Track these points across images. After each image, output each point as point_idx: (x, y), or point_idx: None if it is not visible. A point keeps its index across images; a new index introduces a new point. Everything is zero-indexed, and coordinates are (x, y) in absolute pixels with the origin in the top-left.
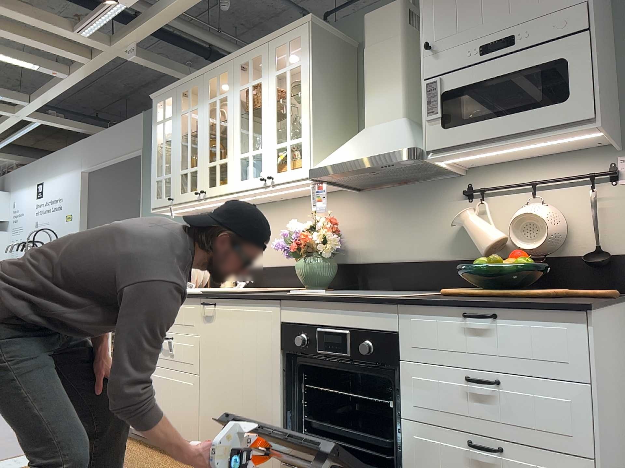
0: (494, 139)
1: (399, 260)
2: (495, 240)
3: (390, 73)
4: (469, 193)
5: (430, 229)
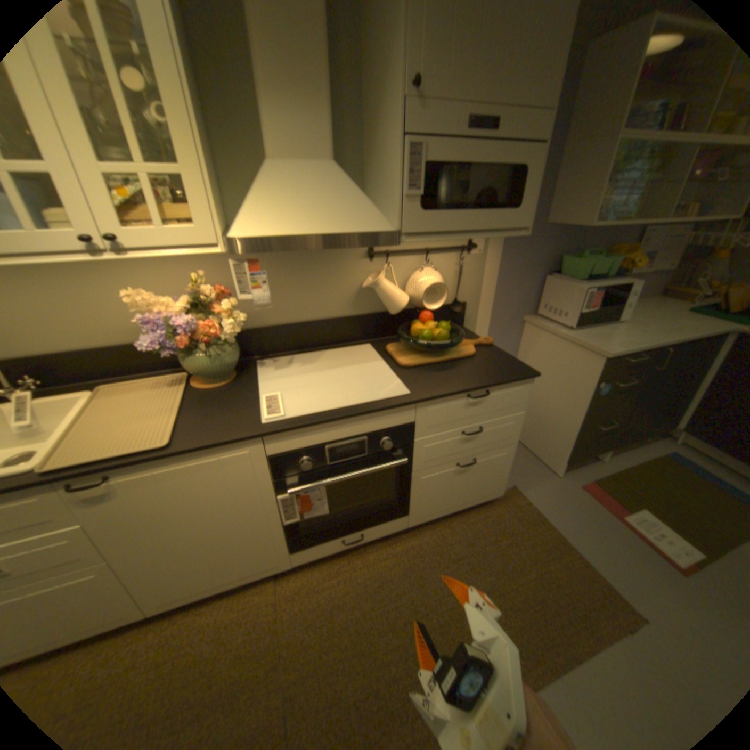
0: (461, 230)
1: (301, 321)
2: (408, 304)
3: (310, 74)
4: (374, 254)
5: (333, 288)
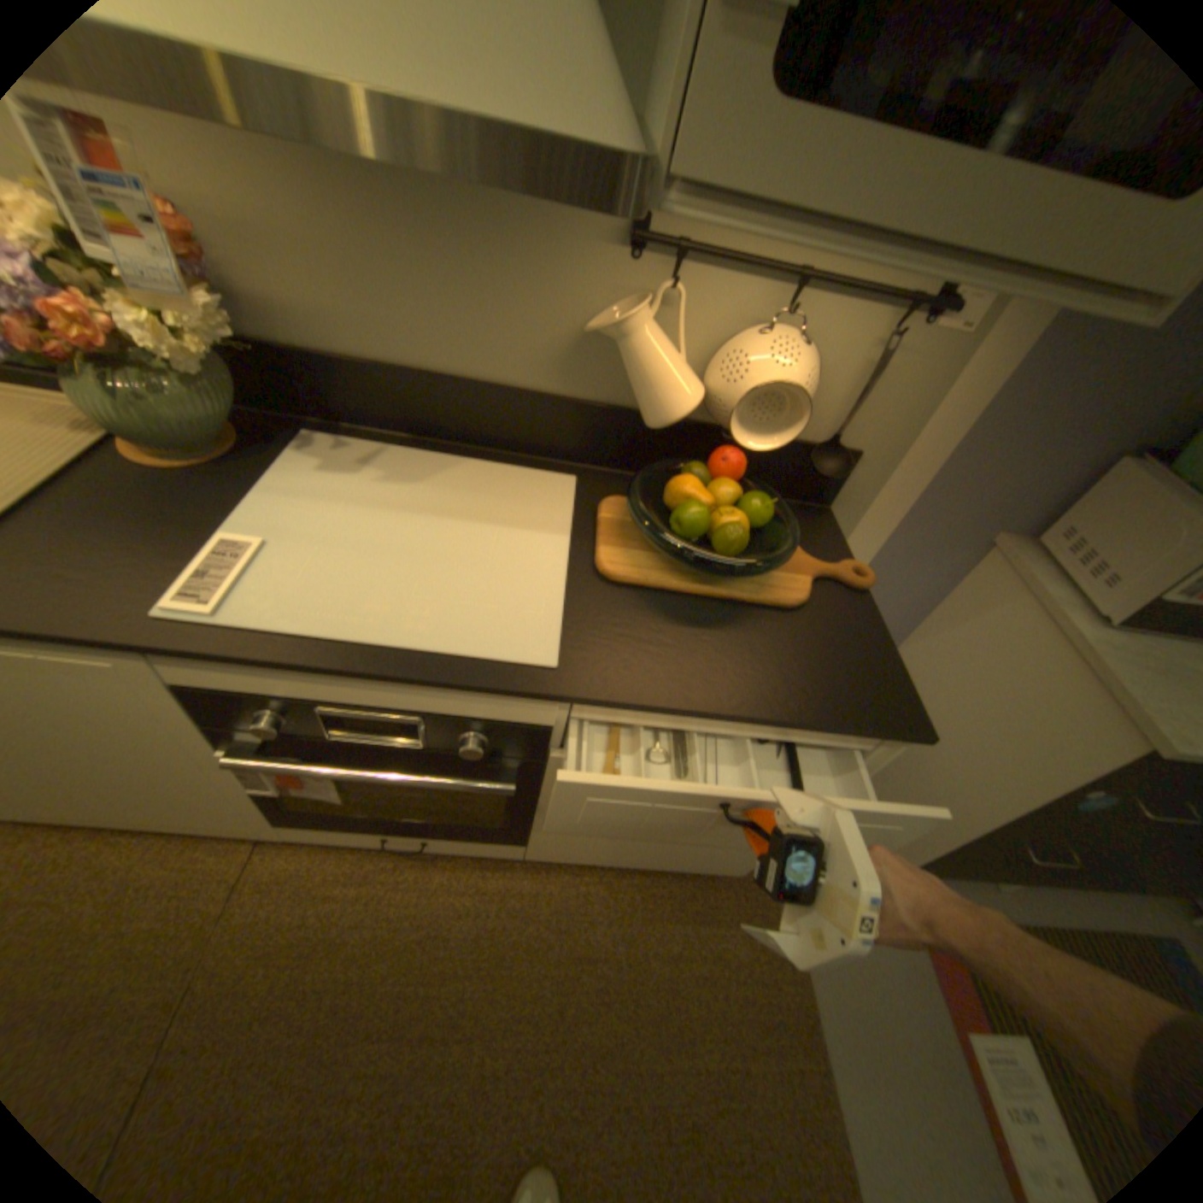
0: (907, 227)
1: (423, 367)
2: (692, 412)
3: None
4: (645, 237)
5: (515, 305)
